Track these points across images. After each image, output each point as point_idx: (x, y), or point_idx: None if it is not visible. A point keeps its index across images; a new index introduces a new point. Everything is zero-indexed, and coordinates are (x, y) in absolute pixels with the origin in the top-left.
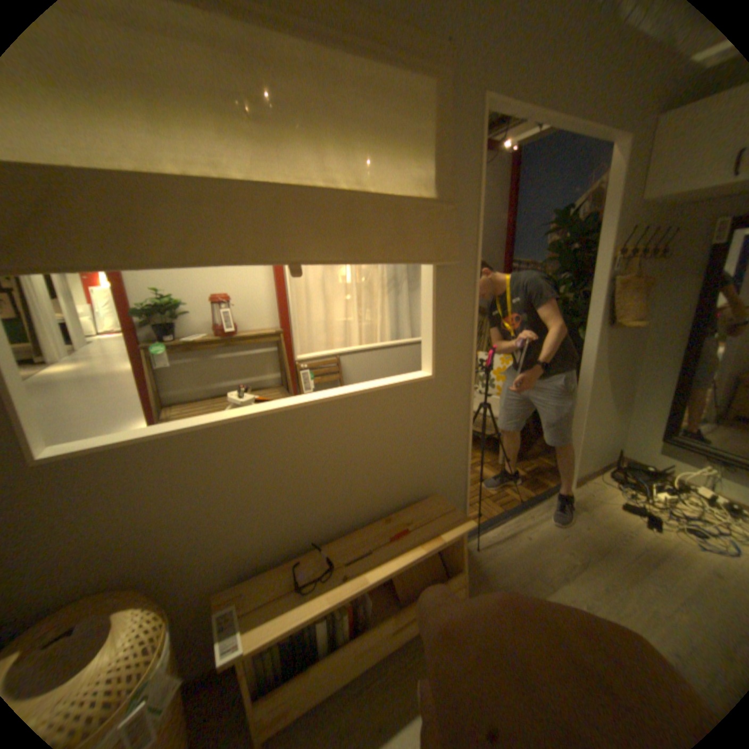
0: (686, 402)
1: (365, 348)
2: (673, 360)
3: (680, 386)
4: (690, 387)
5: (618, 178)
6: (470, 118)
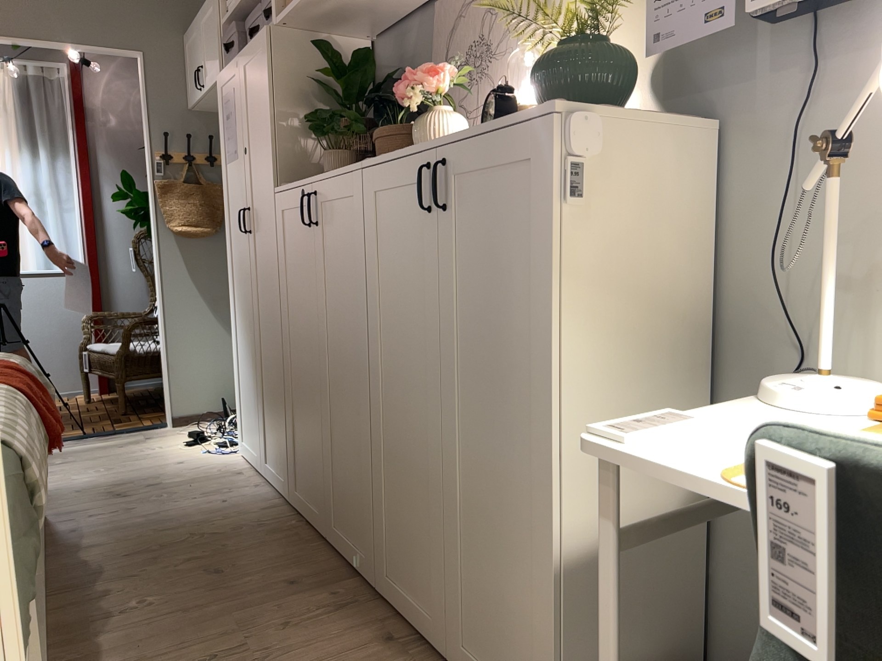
0: None
1: None
2: None
3: None
4: None
5: (141, 90)
6: None
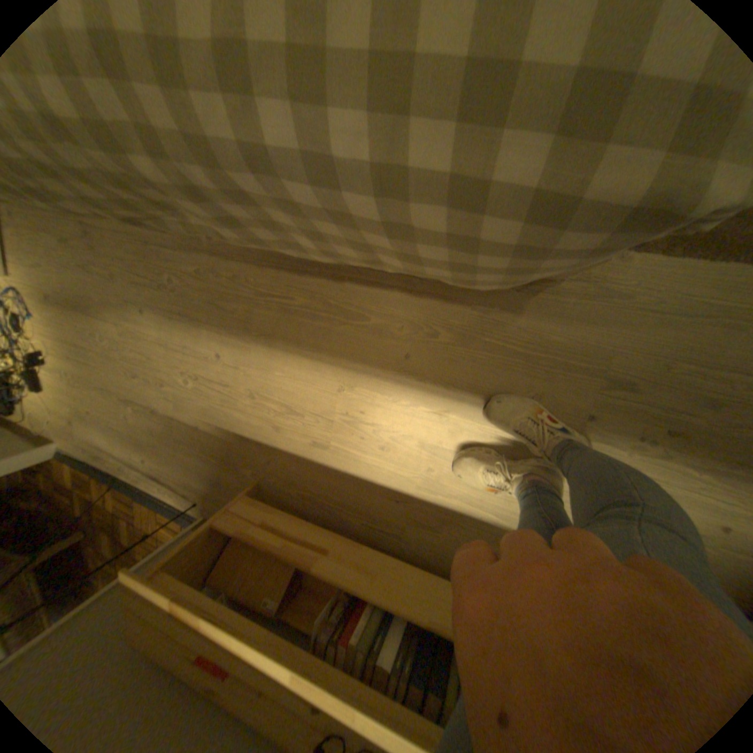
0: None
1: None
2: None
3: None
4: None
5: None
6: None
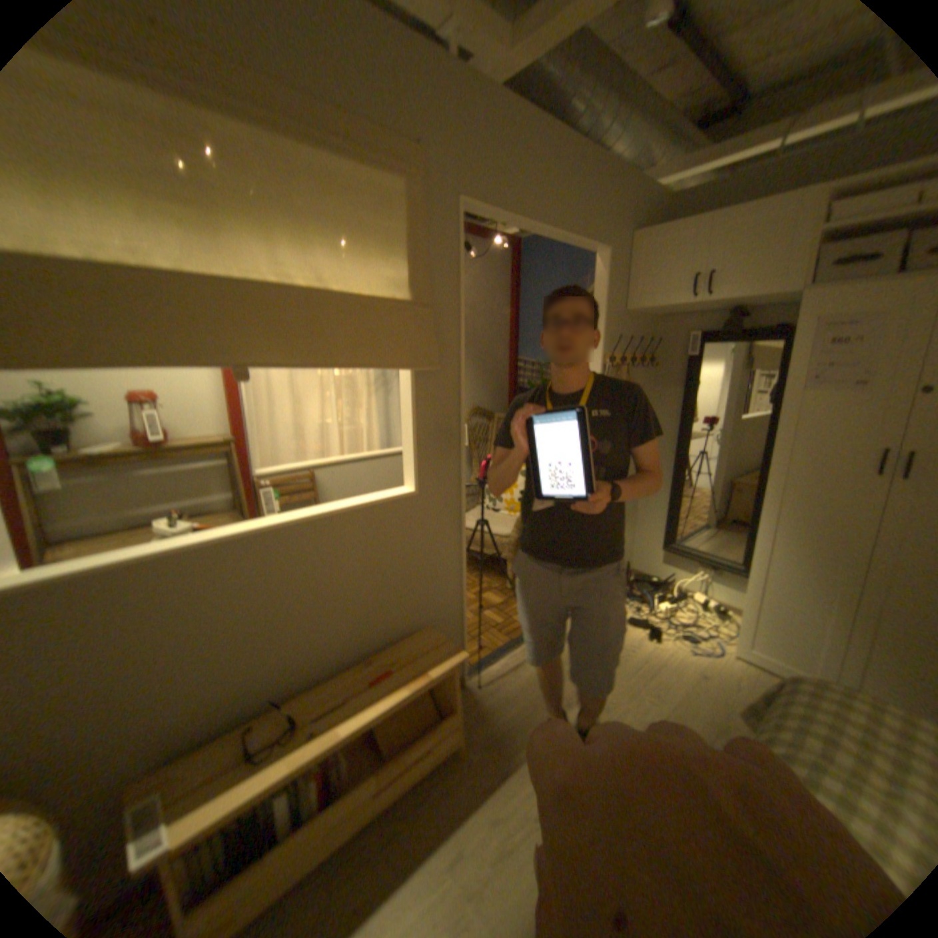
0: (679, 508)
1: (347, 459)
2: (667, 466)
3: (673, 492)
4: (681, 493)
5: (601, 287)
6: (447, 218)
